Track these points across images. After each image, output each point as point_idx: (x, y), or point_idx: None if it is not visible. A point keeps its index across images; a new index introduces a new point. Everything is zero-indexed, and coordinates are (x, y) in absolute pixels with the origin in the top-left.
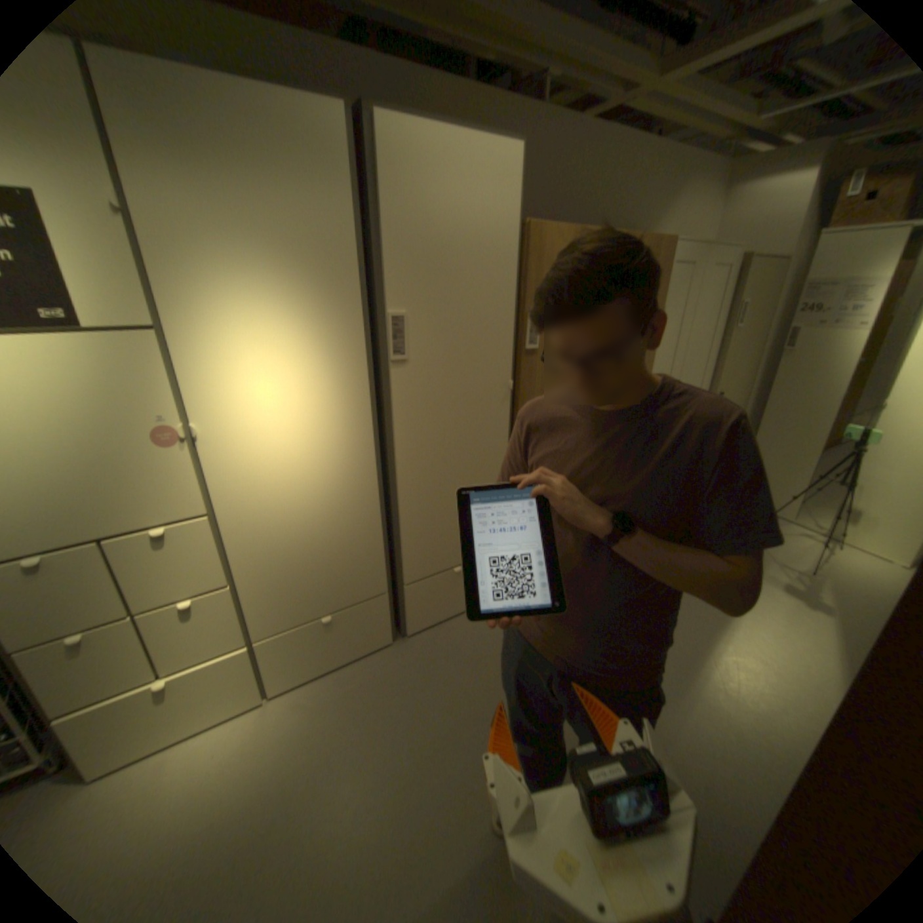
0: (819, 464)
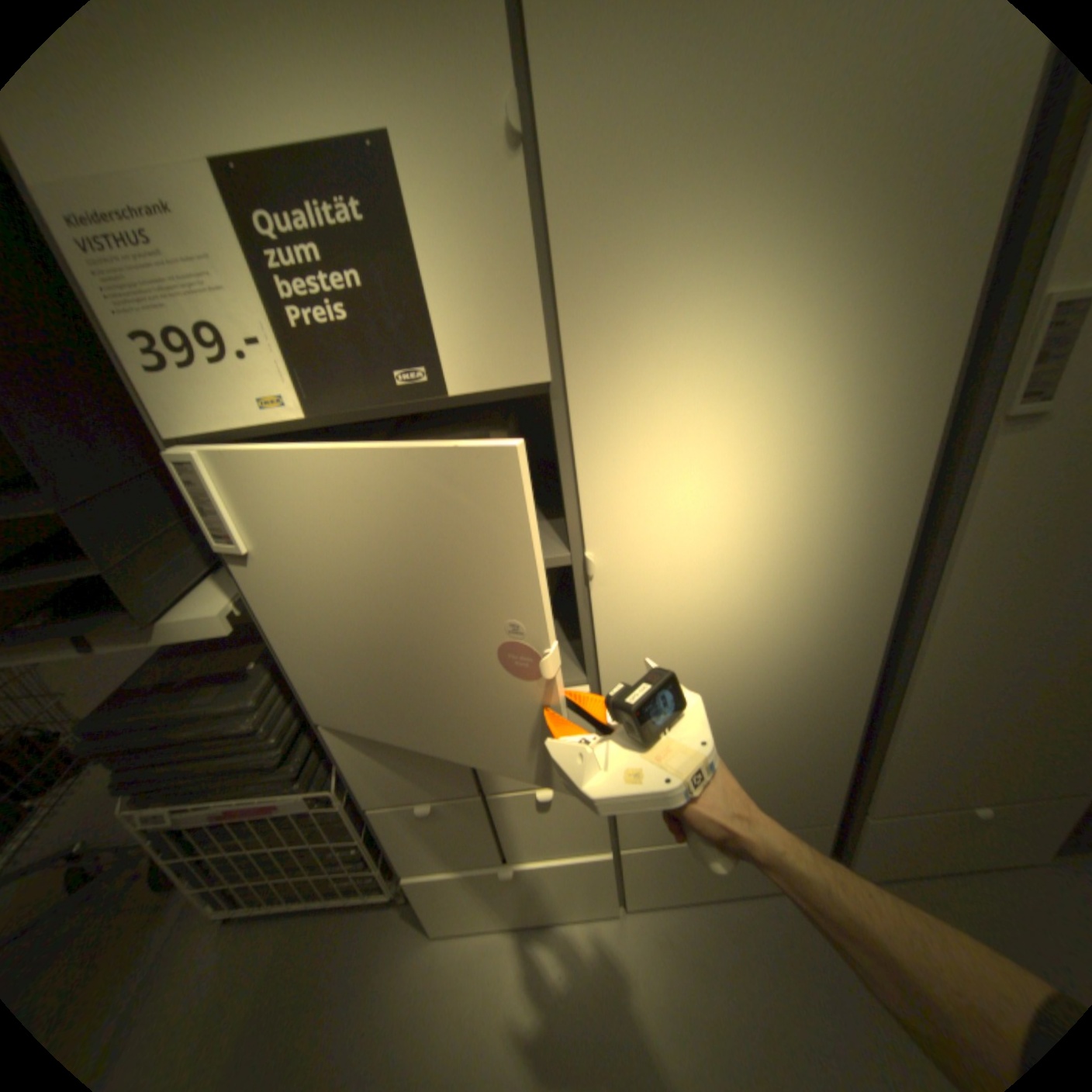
0: None
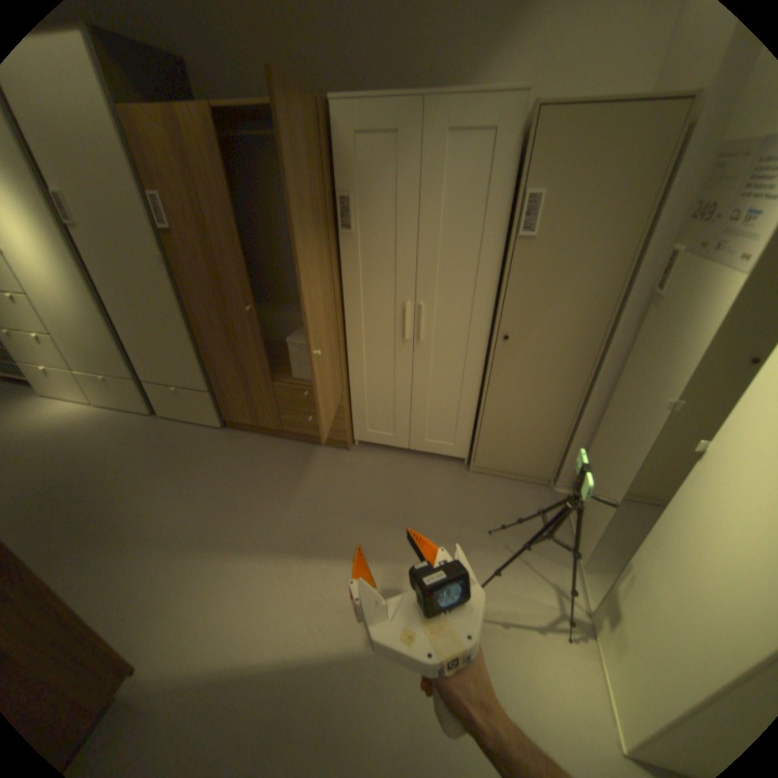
0: (627, 507)
